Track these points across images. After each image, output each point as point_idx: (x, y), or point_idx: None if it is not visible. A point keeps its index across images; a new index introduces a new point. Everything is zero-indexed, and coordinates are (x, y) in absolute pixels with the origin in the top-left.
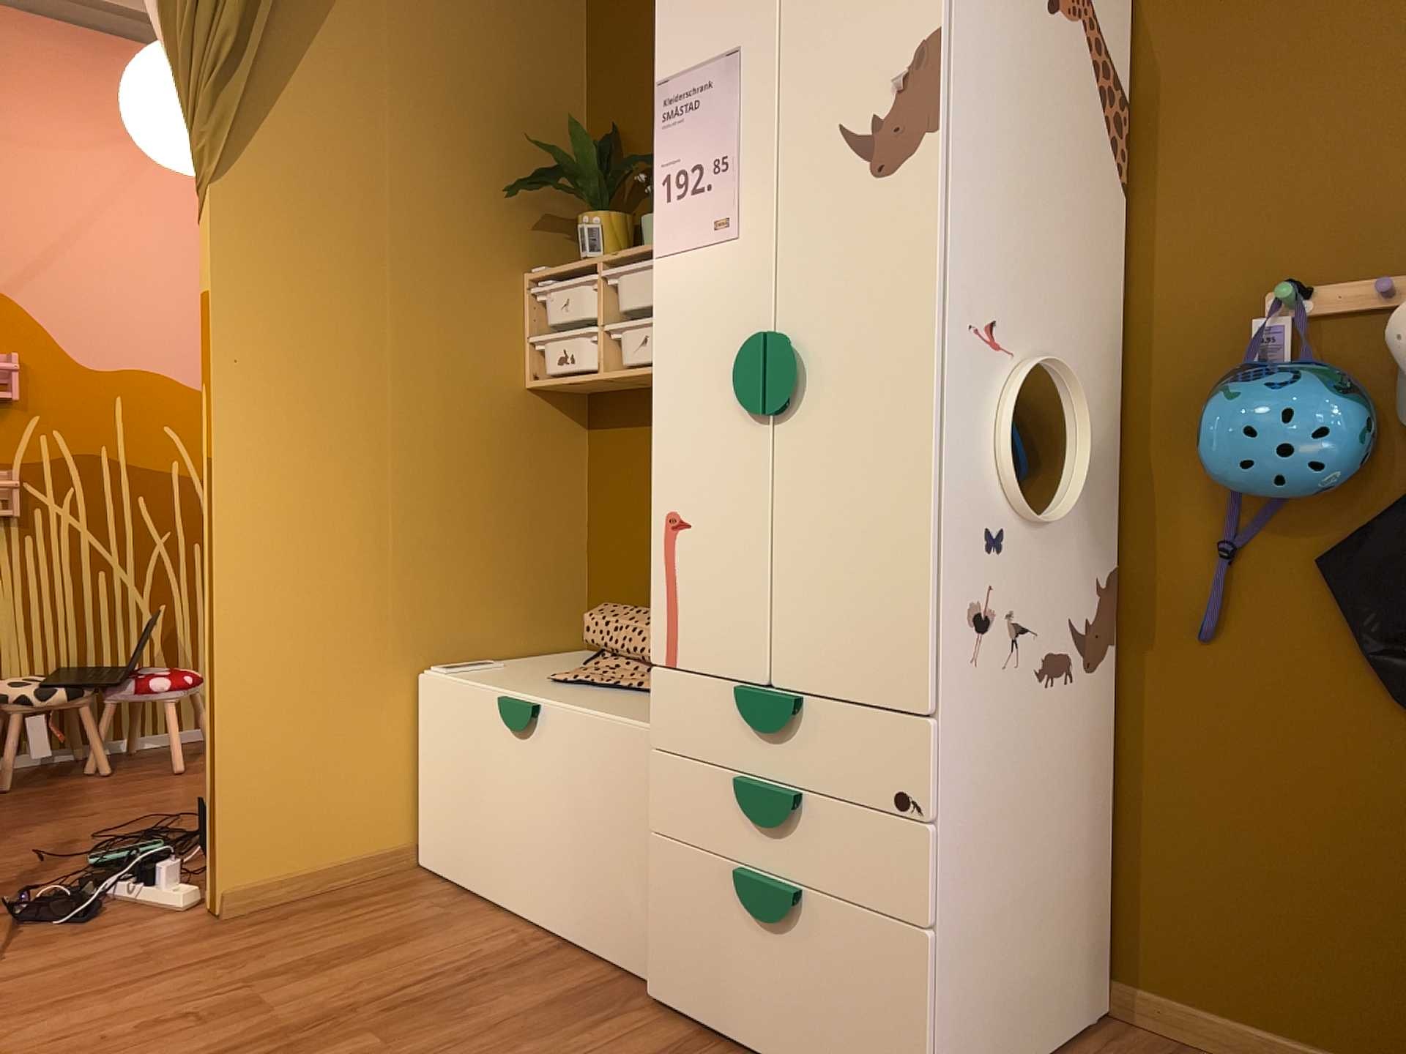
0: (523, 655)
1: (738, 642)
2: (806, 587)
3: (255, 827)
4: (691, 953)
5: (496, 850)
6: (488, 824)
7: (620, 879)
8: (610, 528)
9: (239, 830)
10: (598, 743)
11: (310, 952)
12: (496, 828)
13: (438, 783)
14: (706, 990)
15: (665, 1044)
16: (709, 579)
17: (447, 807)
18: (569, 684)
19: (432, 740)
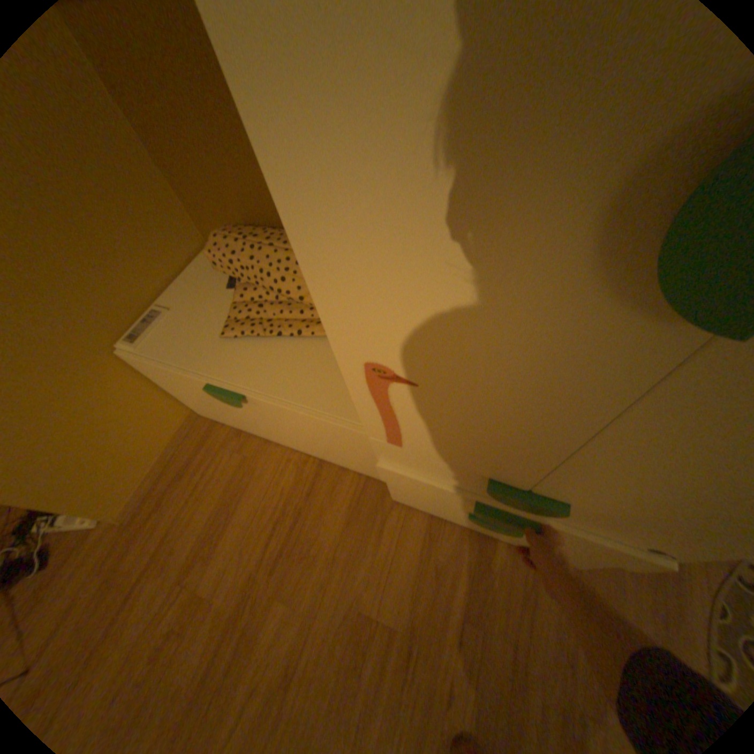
0: (171, 279)
1: (492, 465)
2: (631, 477)
3: (97, 491)
4: (424, 504)
5: (252, 427)
6: (239, 419)
7: (353, 459)
8: (168, 144)
9: (90, 501)
10: (312, 421)
11: (195, 533)
12: (246, 421)
13: (186, 397)
14: (435, 512)
15: (421, 532)
16: (451, 425)
17: (201, 406)
18: (242, 339)
19: (161, 381)
